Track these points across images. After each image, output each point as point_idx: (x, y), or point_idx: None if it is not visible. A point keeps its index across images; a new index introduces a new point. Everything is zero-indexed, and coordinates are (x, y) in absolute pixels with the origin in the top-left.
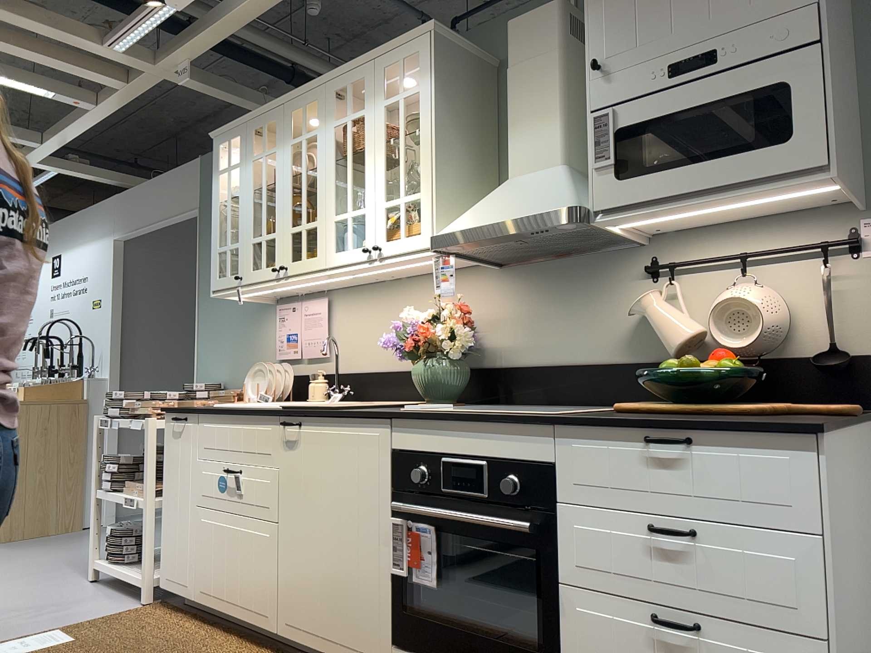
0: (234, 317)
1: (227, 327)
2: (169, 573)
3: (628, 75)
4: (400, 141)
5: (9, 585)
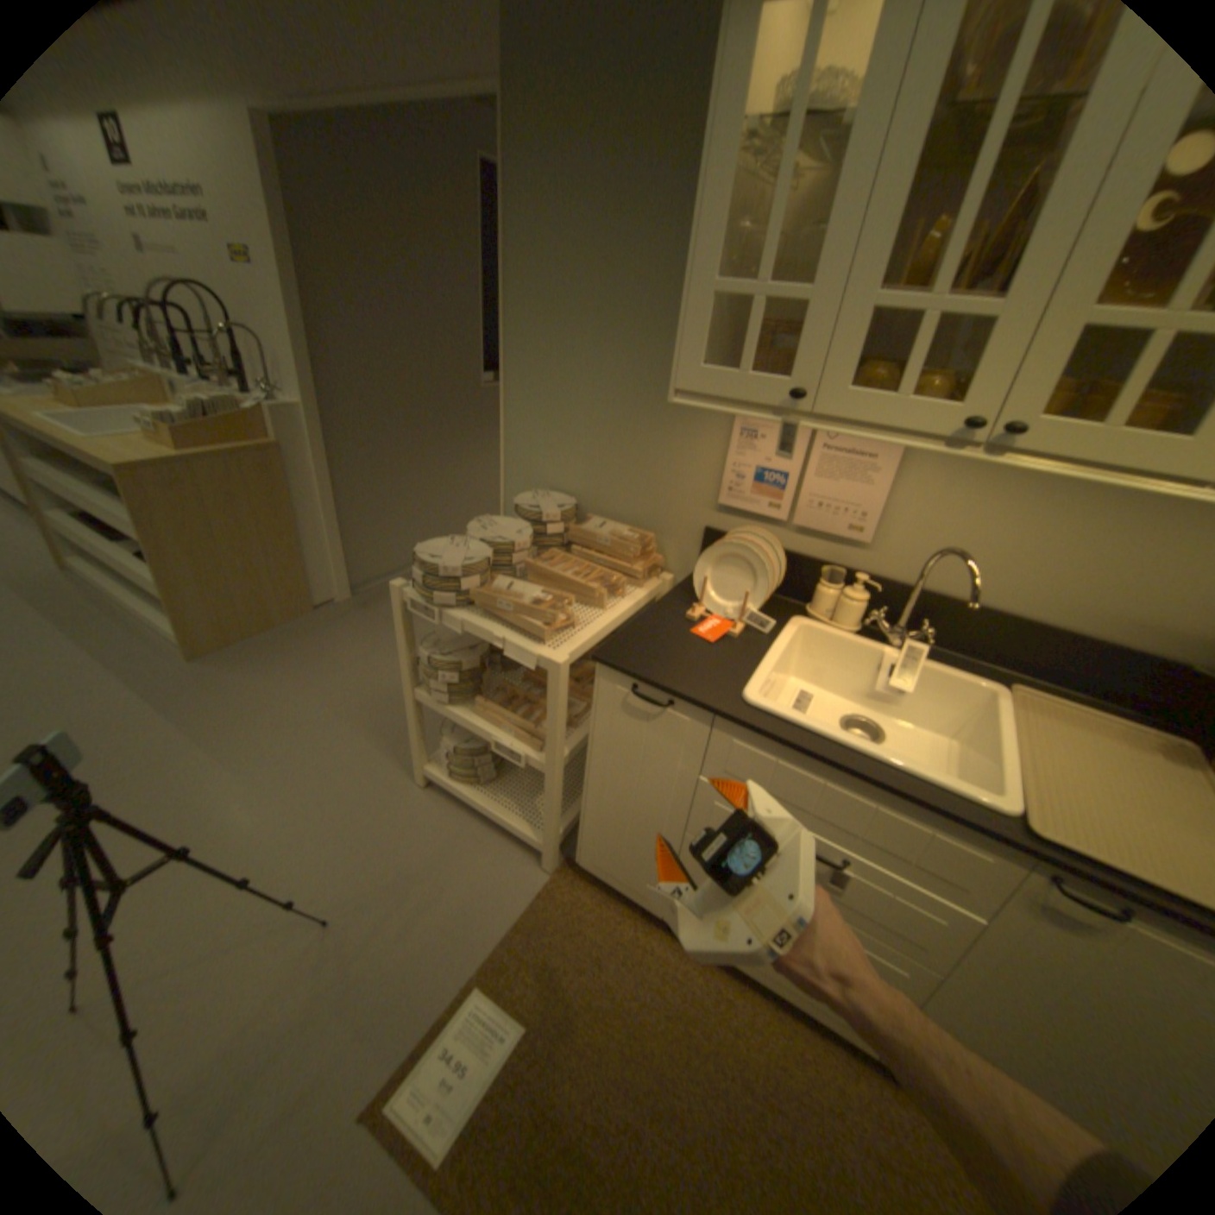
0: (602, 385)
1: (582, 398)
2: (603, 866)
3: None
4: None
5: (301, 805)
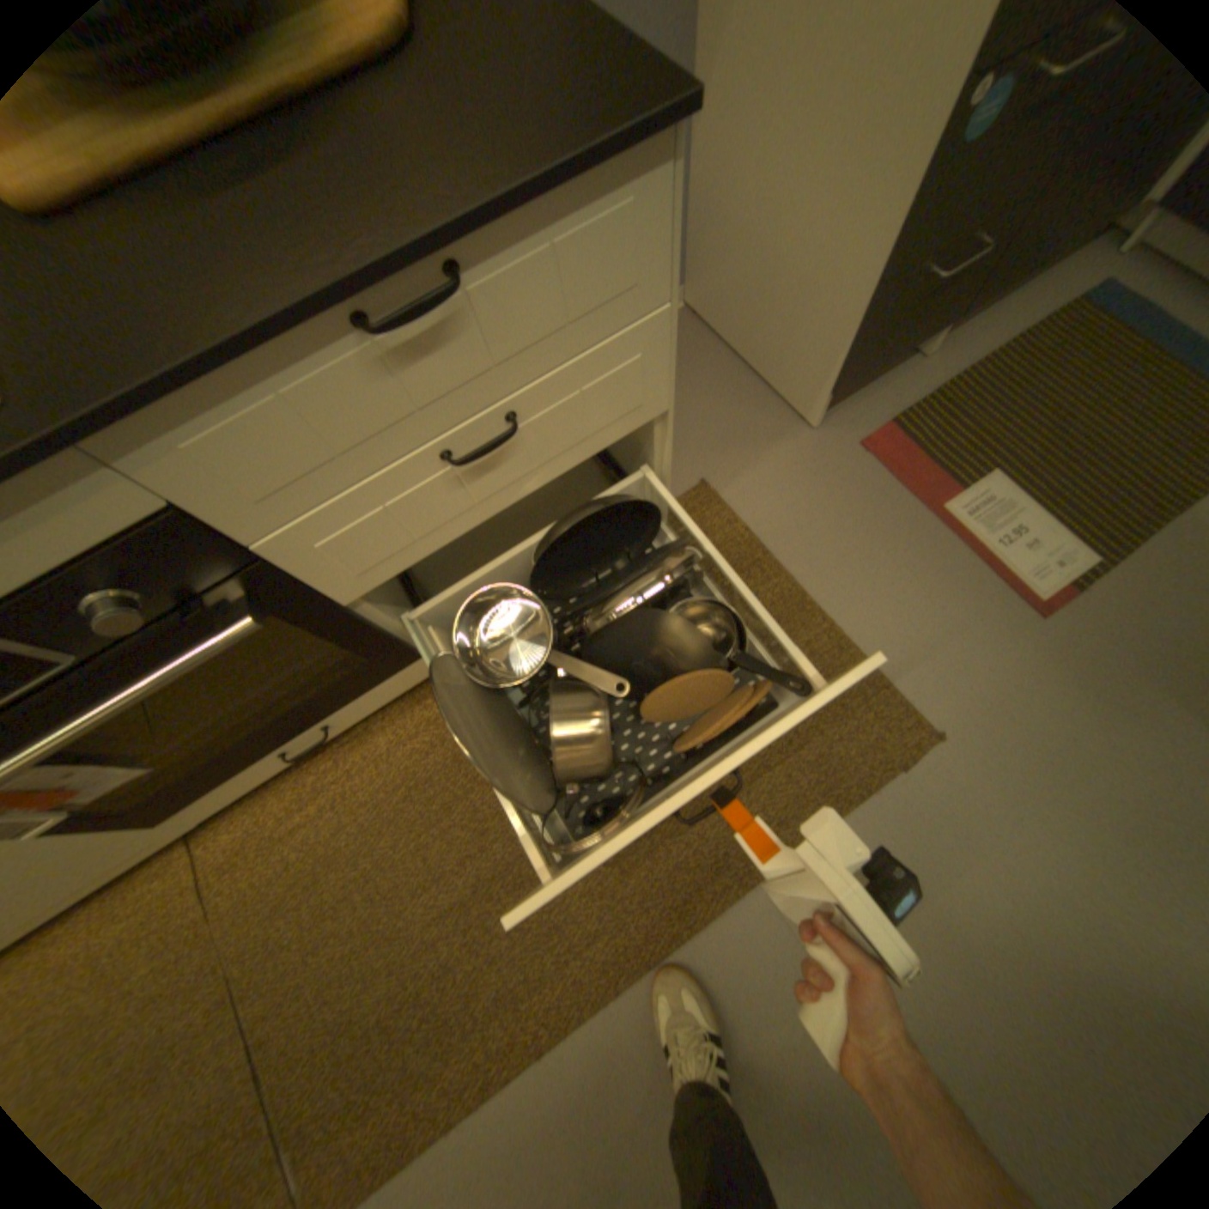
0: None
1: None
2: None
3: None
4: None
5: None
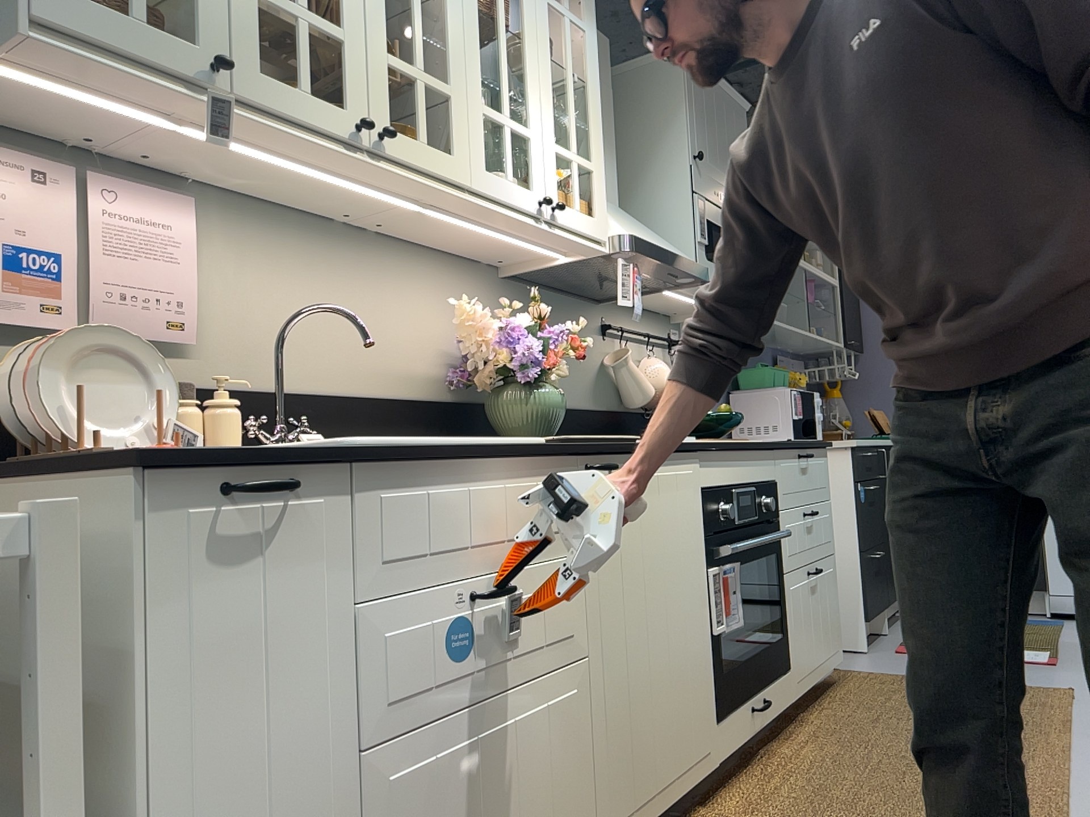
0: None
1: None
2: None
3: (709, 182)
4: (571, 76)
5: None
